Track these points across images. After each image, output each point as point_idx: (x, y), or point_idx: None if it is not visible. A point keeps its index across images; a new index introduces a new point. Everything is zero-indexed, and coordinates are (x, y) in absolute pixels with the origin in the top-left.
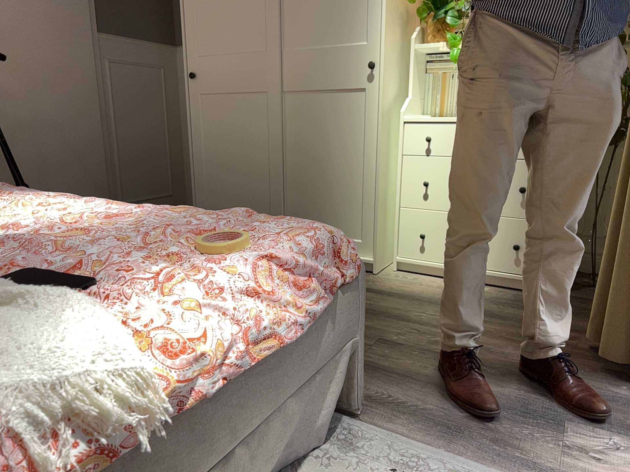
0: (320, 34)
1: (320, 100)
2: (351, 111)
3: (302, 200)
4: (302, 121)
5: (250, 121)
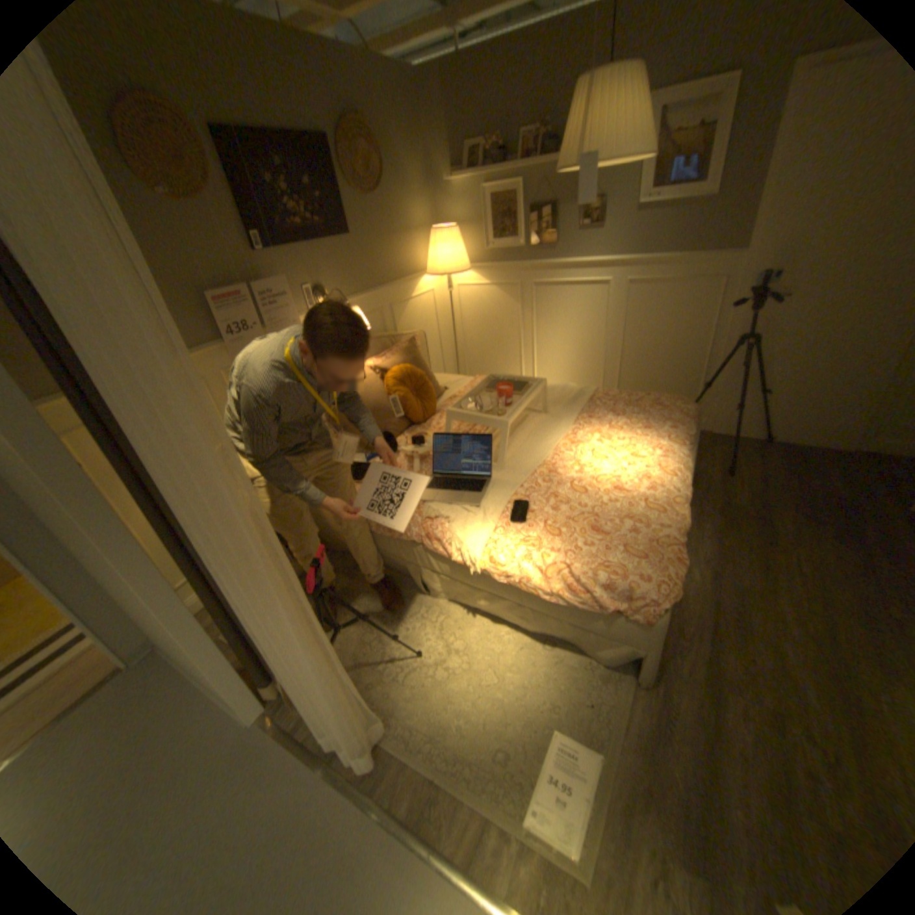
0: None
1: None
2: None
3: None
4: None
5: None
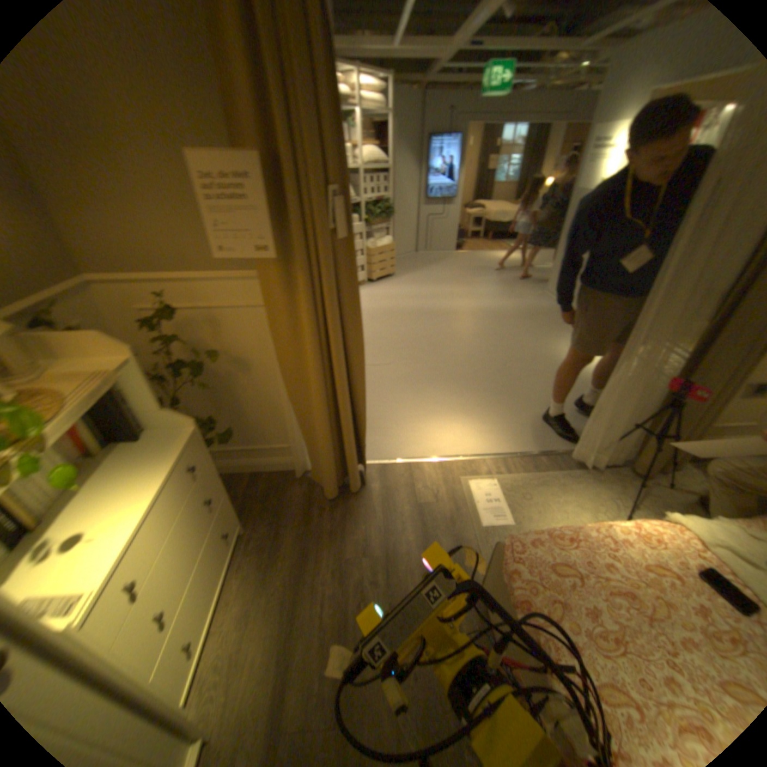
0: None
1: None
2: None
3: None
4: None
5: None
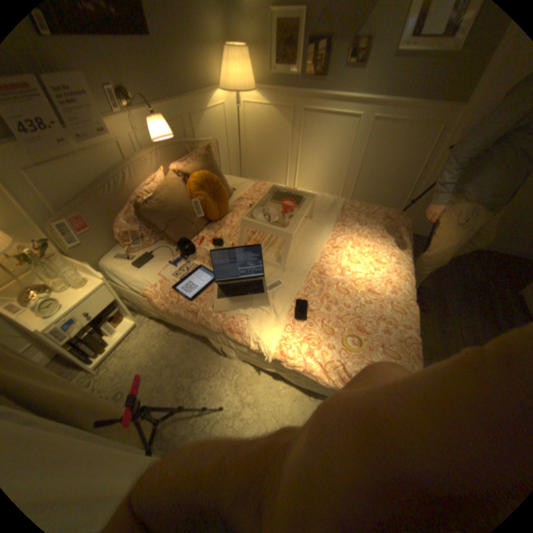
0: None
1: None
2: None
3: None
4: None
5: None
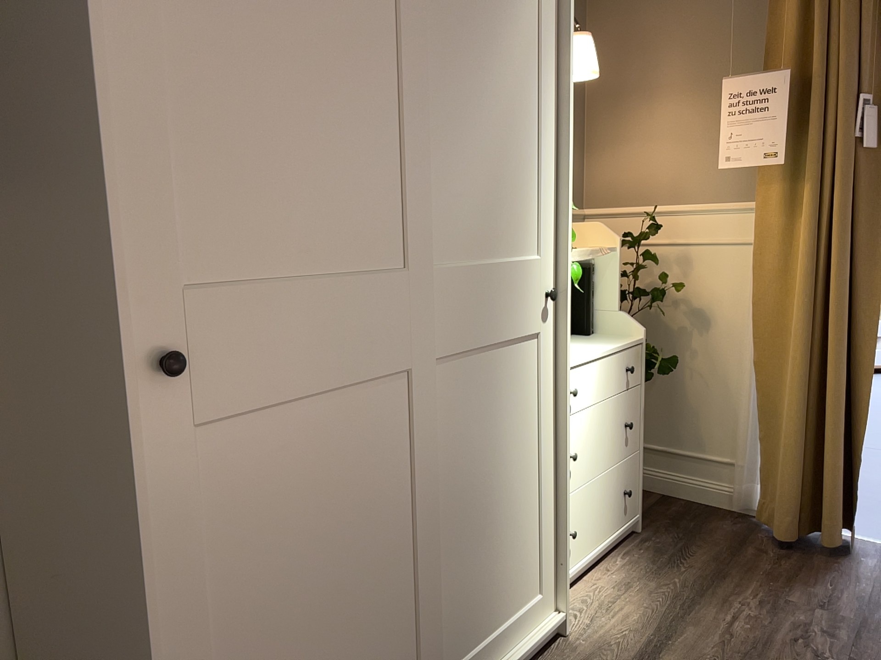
0: (484, 235)
1: (485, 366)
2: (525, 374)
3: (460, 587)
4: (458, 417)
5: (367, 456)
